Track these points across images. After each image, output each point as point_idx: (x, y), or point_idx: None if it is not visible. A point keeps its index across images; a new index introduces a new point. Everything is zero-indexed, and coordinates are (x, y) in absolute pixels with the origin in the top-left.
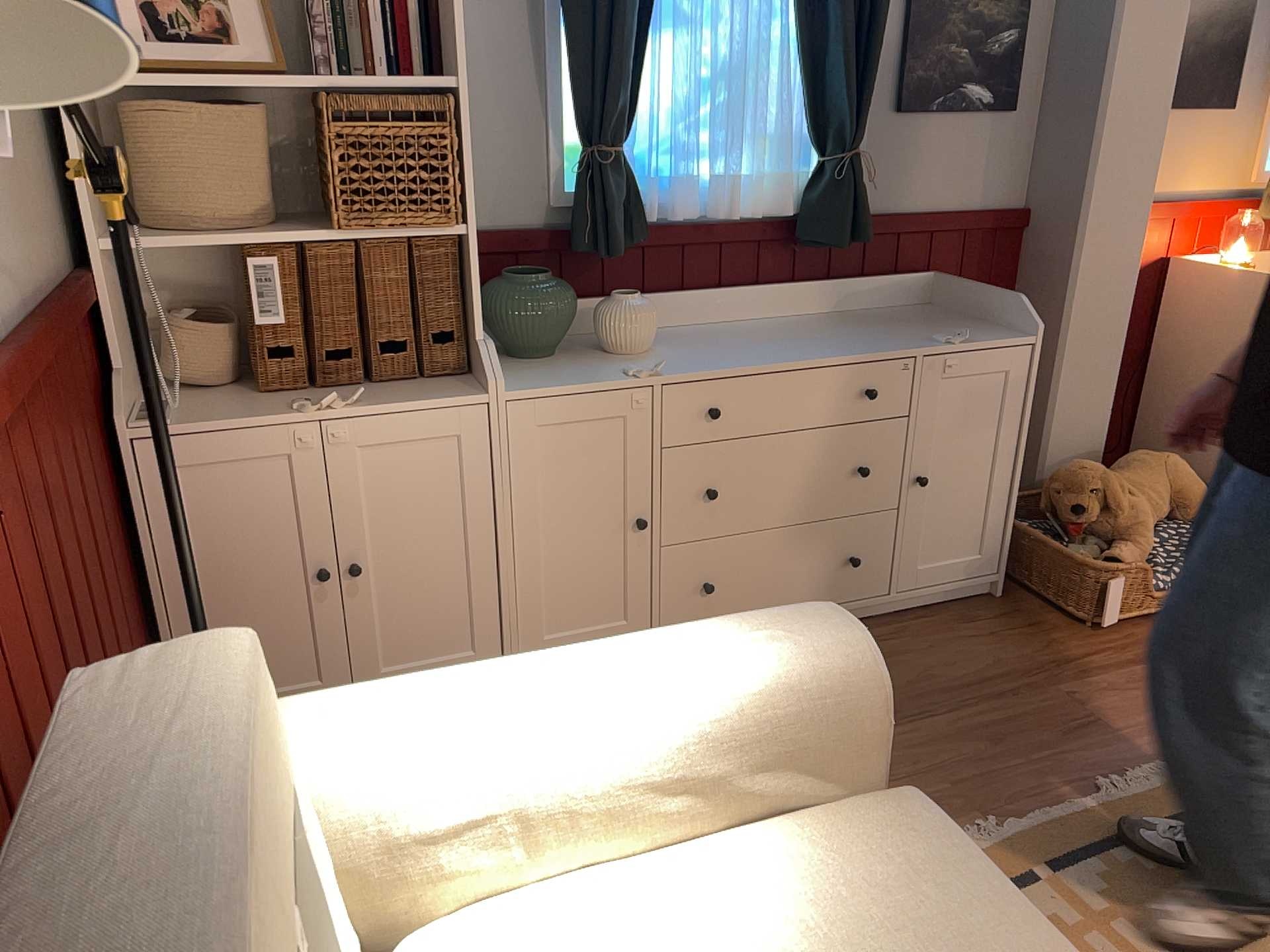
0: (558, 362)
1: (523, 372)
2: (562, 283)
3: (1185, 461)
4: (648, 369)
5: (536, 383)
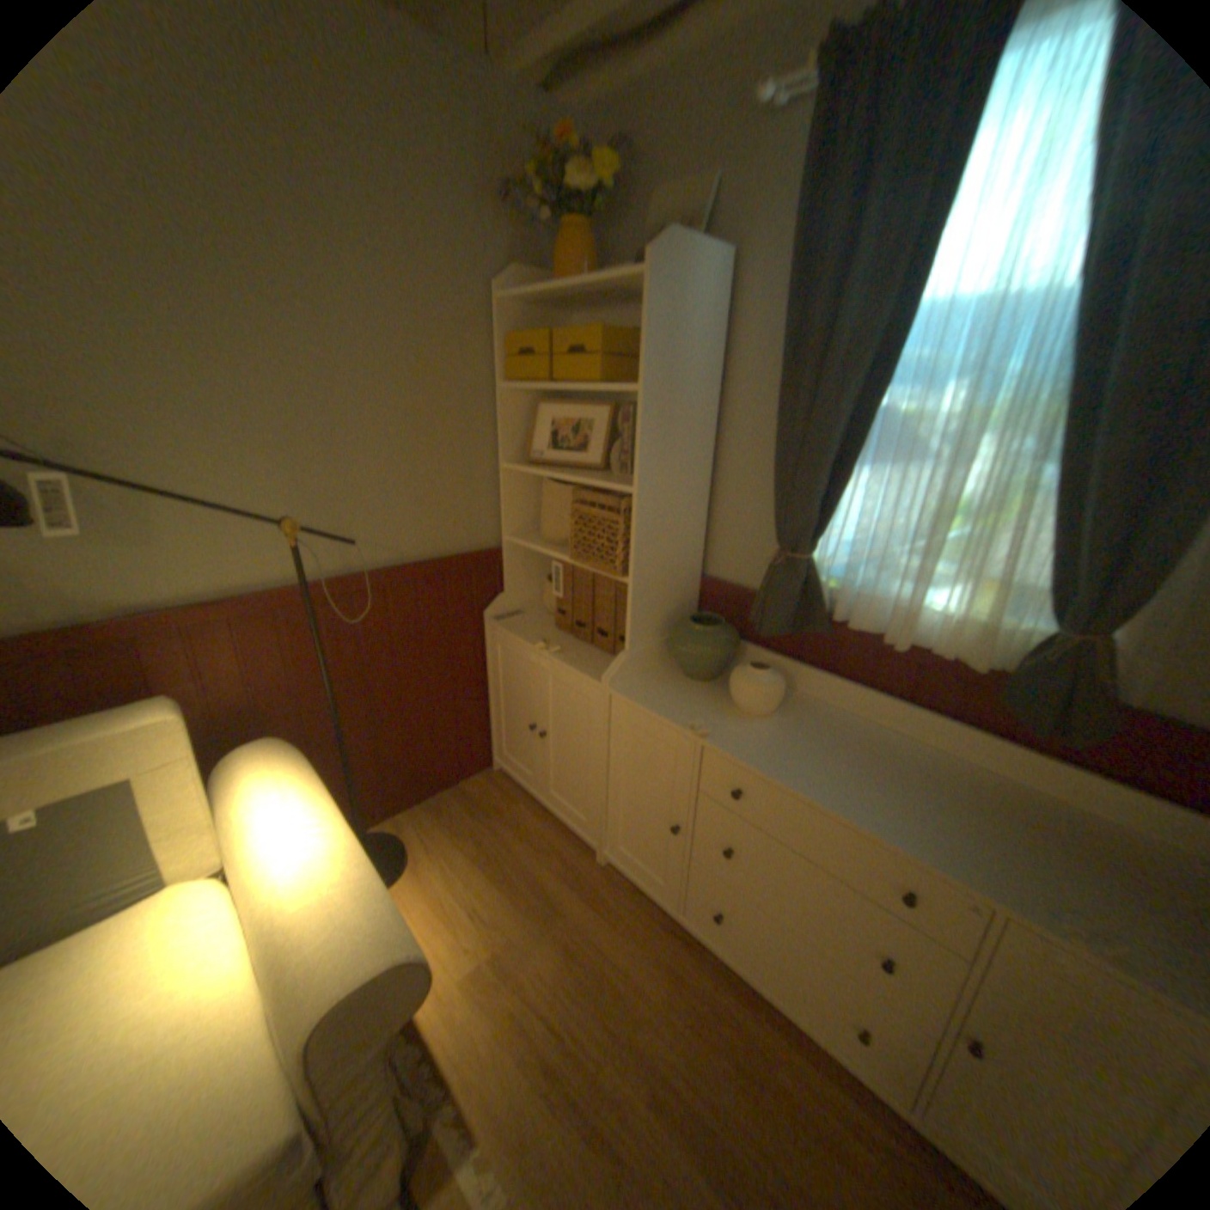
0: (694, 689)
1: (659, 683)
2: (720, 638)
3: None
4: (710, 730)
5: (639, 695)
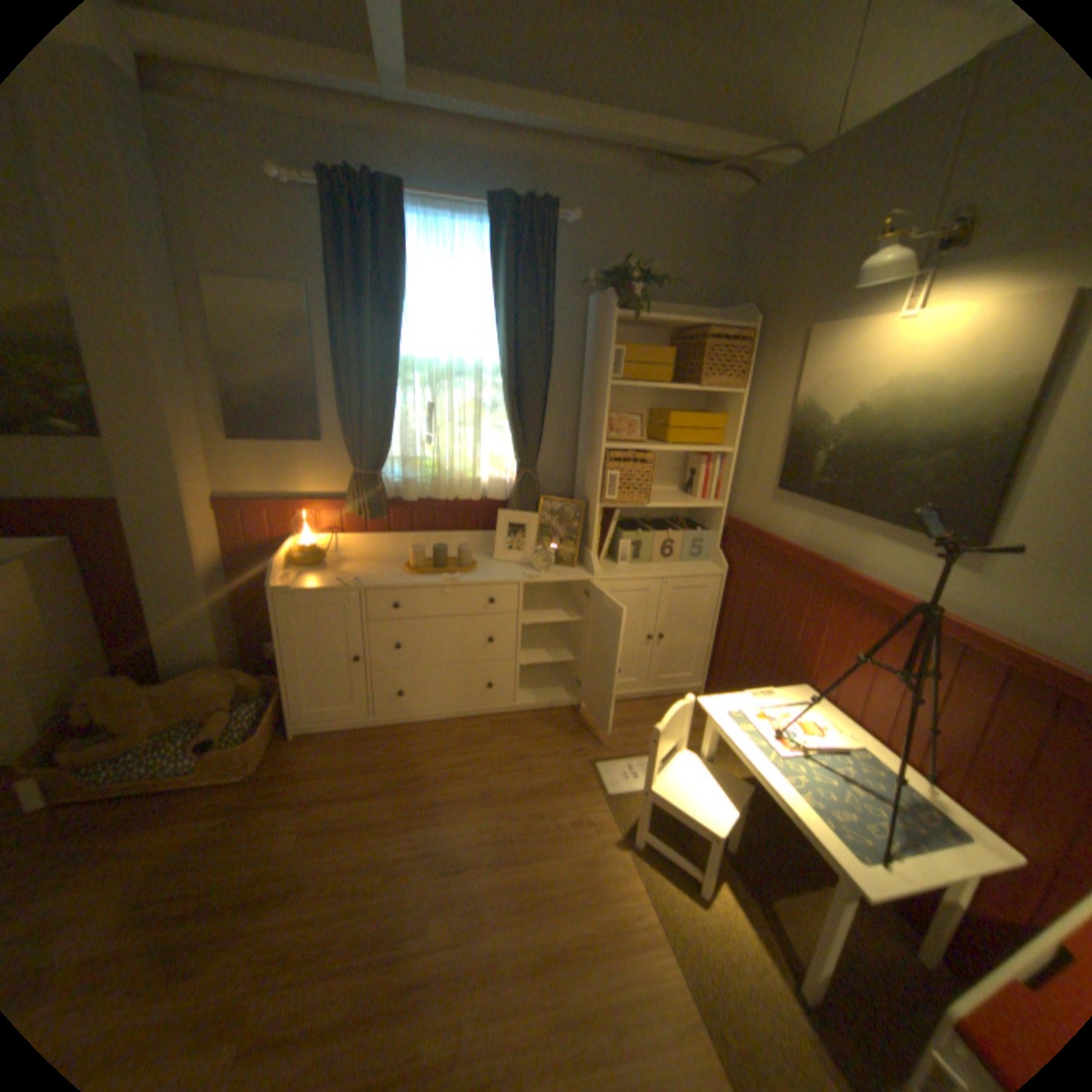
0: None
1: None
2: None
3: (215, 684)
4: None
5: None
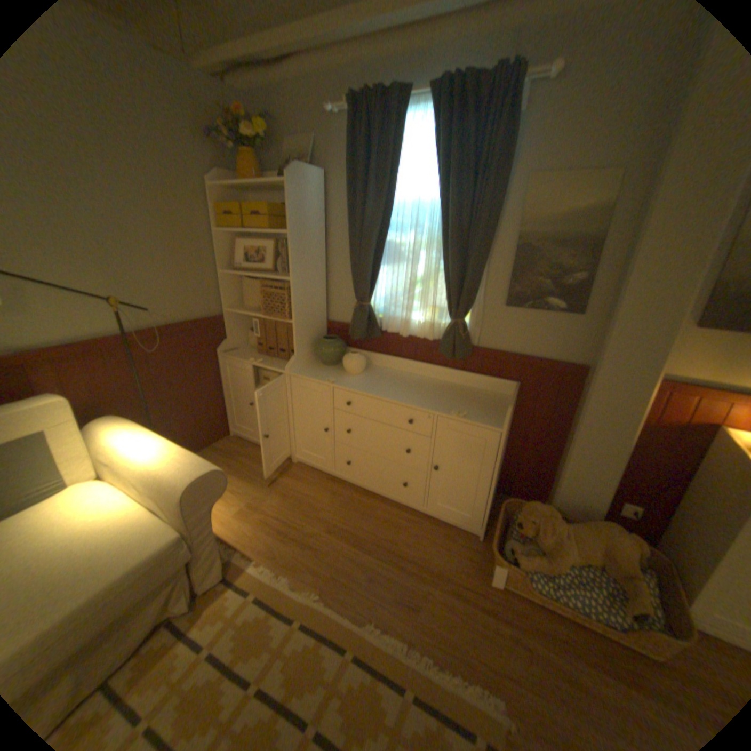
0: (328, 369)
1: (312, 368)
2: (337, 344)
3: (633, 547)
4: (336, 381)
5: (303, 373)
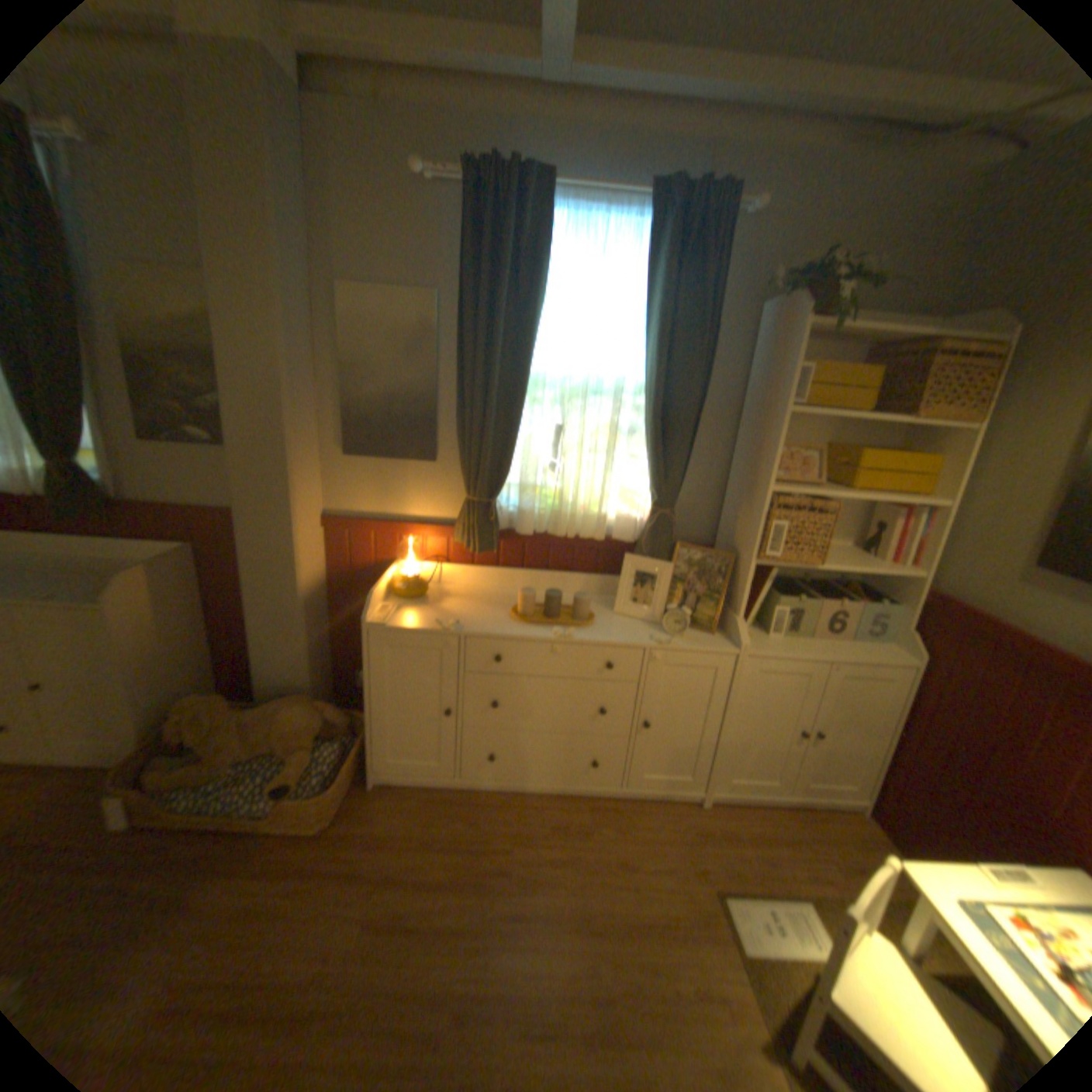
0: None
1: None
2: None
3: (301, 717)
4: None
5: None
